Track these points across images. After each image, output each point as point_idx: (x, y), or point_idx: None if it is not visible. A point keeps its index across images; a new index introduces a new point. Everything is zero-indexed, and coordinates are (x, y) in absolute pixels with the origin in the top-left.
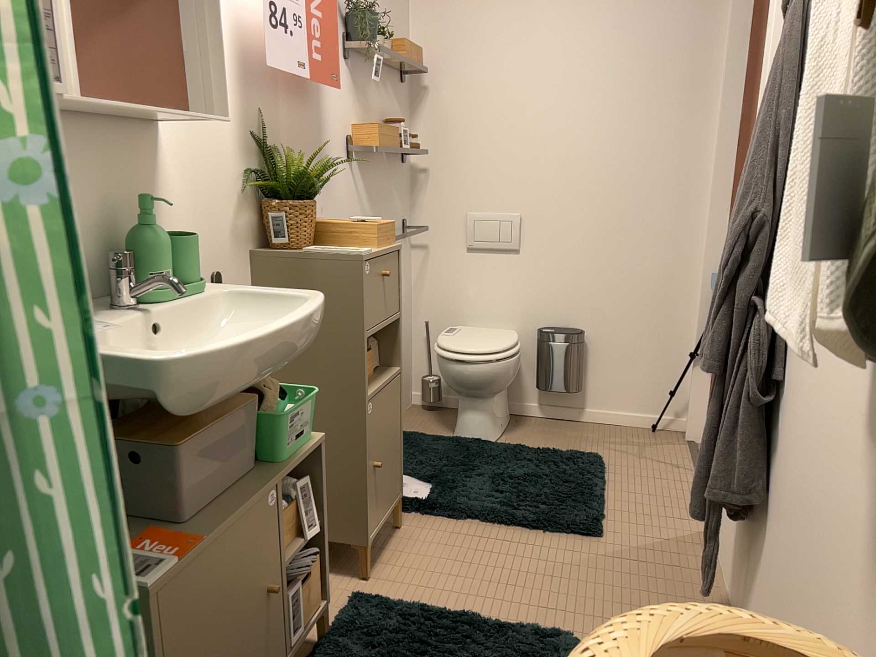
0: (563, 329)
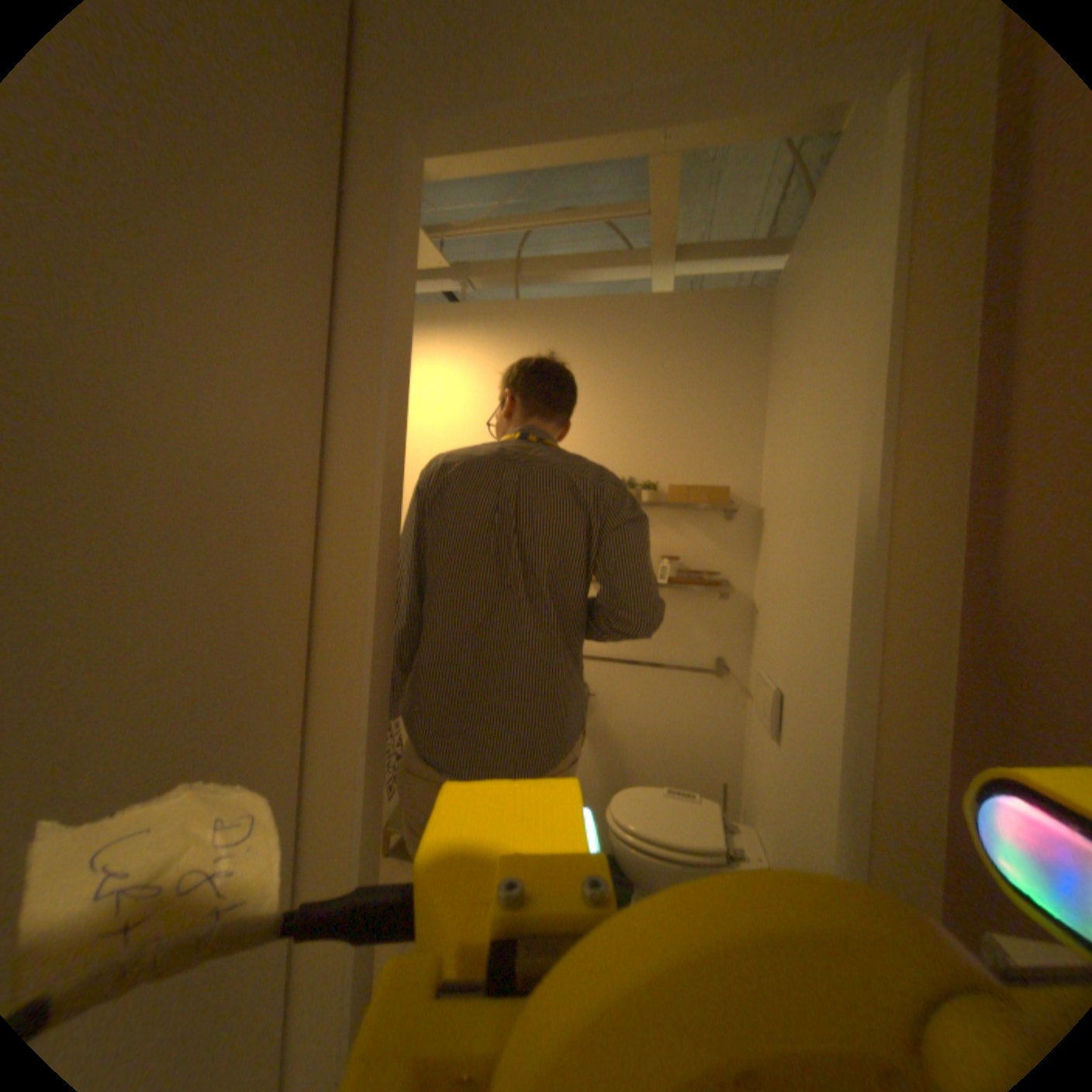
0: None
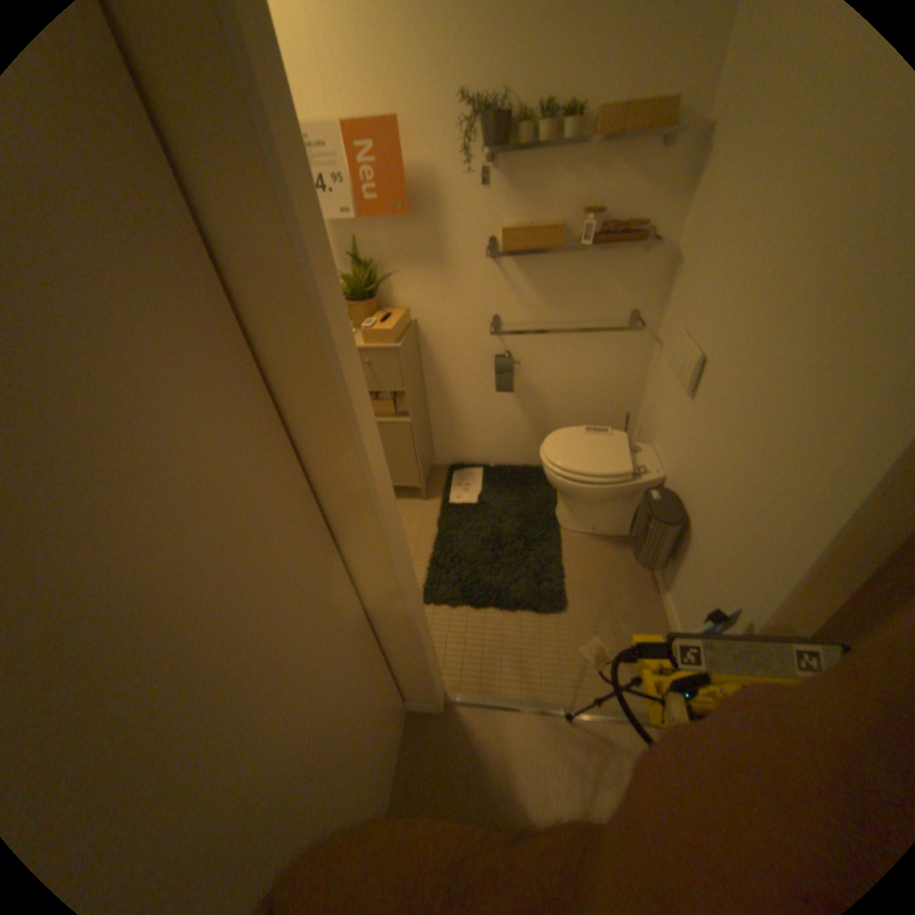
0: (671, 507)
